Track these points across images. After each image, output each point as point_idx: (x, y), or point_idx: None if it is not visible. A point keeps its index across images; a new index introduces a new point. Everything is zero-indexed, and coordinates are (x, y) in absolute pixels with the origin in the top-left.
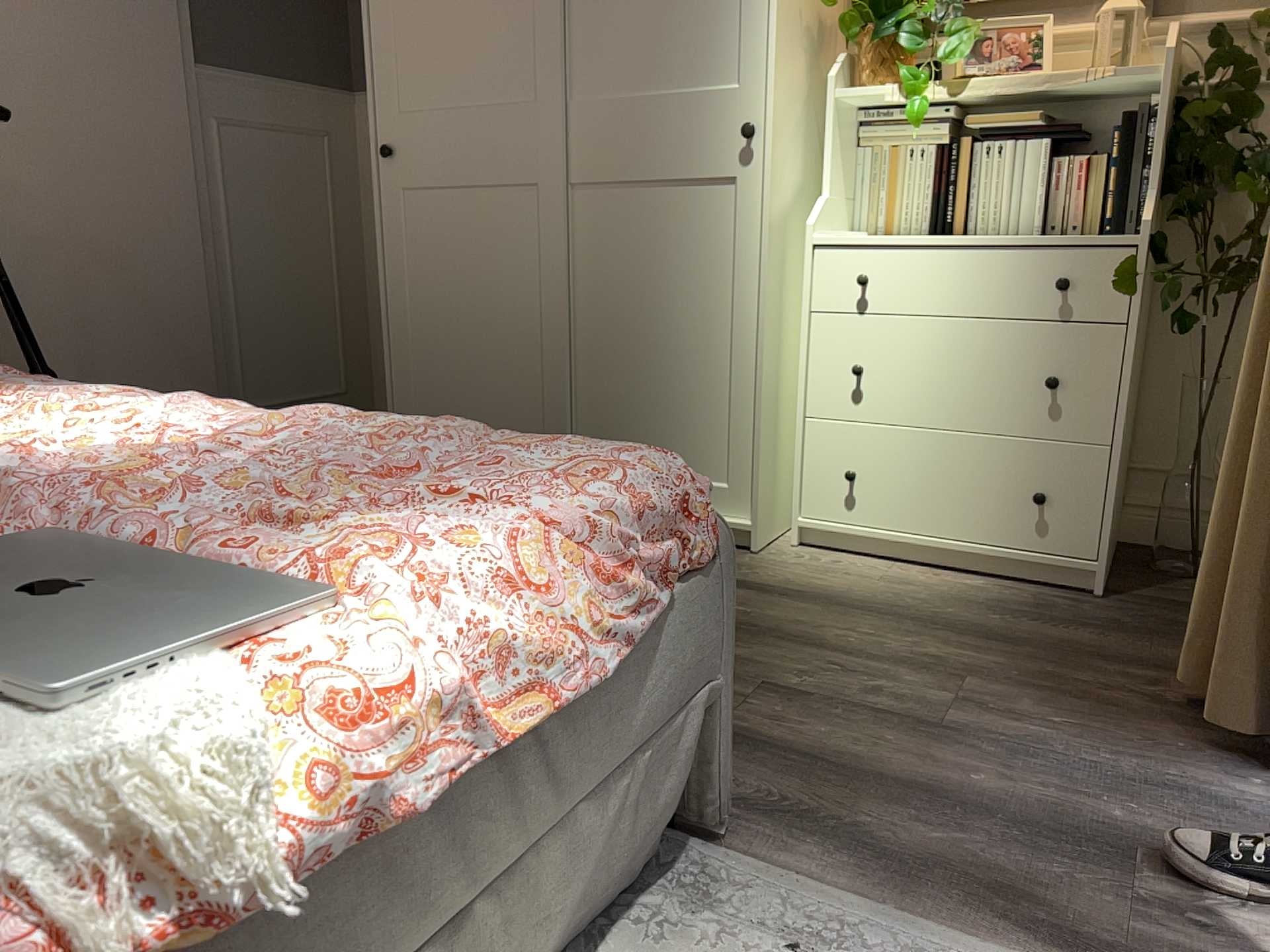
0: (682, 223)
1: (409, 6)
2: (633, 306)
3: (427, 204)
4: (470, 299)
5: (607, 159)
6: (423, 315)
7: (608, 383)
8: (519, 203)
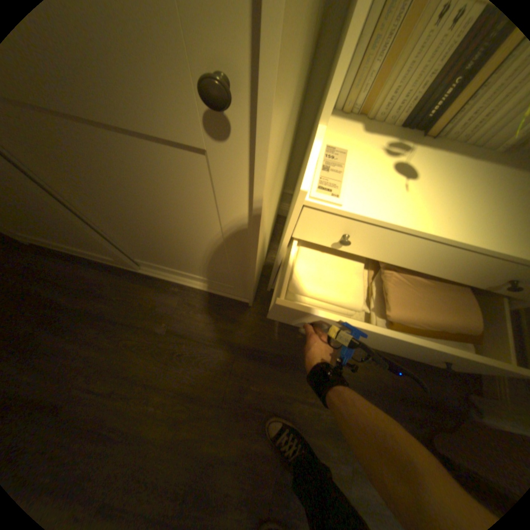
0: (141, 172)
1: None
2: (124, 214)
3: None
4: None
5: None
6: None
7: (132, 241)
8: None
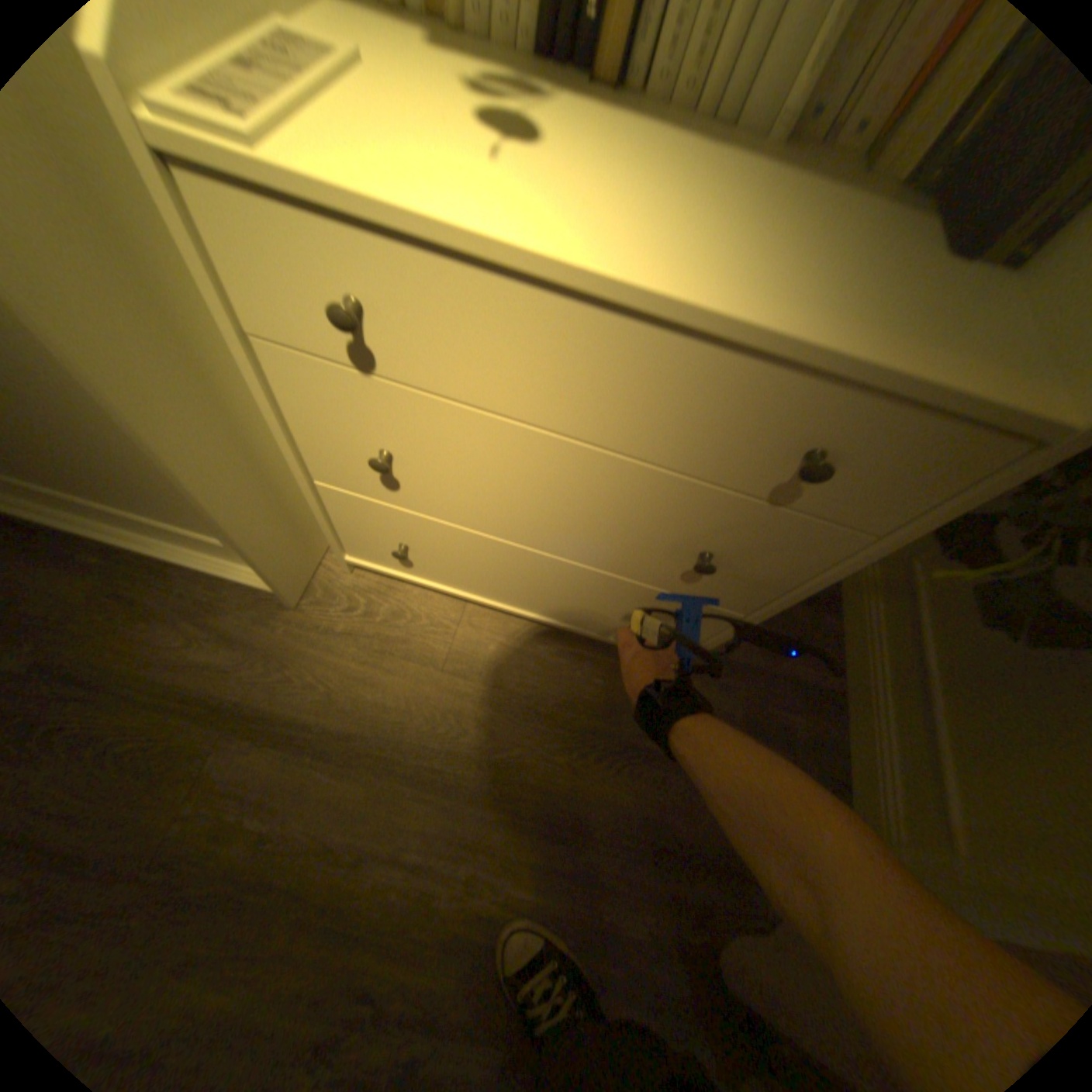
0: None
1: None
2: None
3: None
4: None
5: None
6: None
7: None
8: None
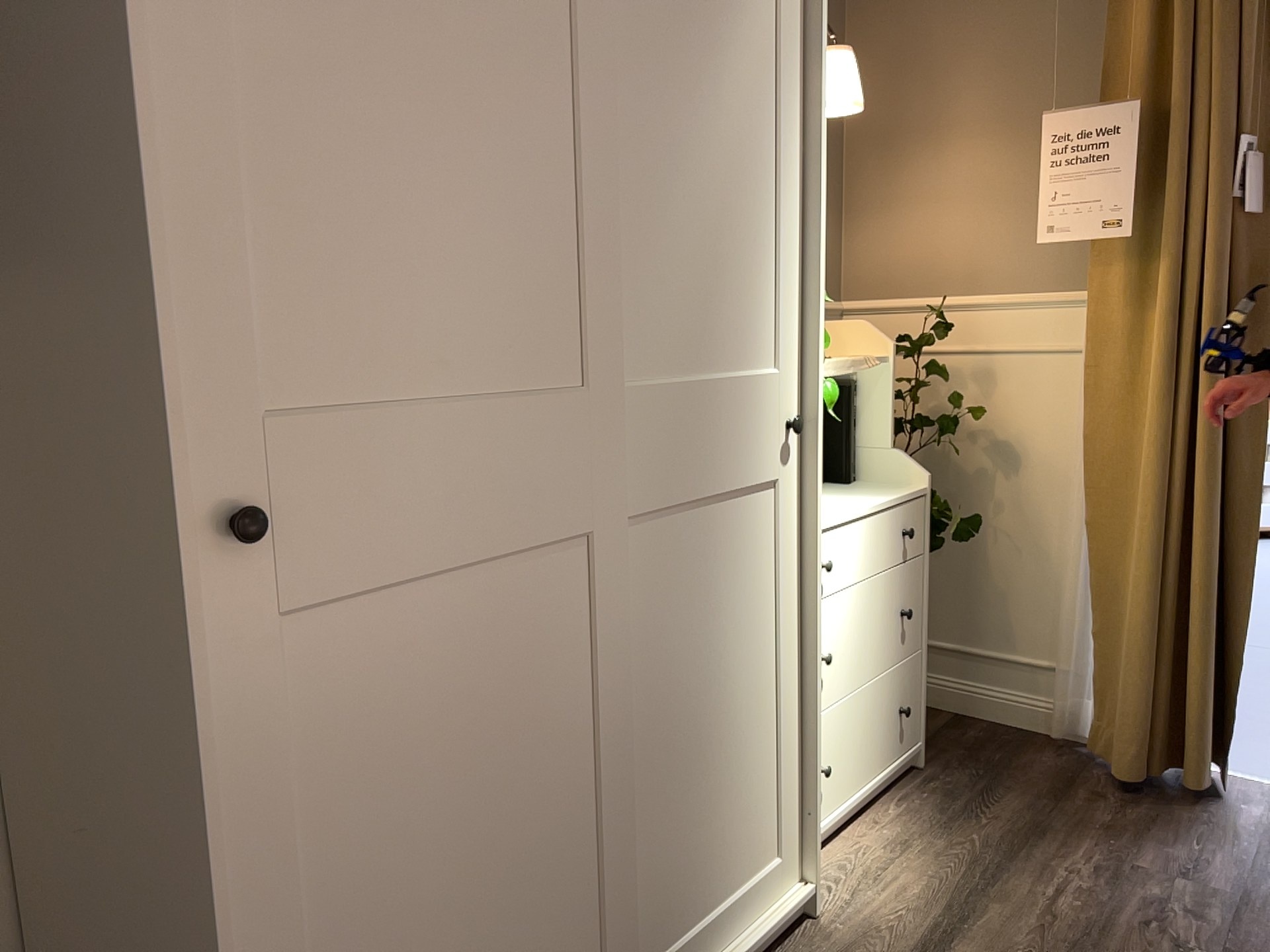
0: (736, 546)
1: (296, 128)
2: (691, 682)
3: (351, 628)
4: (464, 804)
5: (664, 472)
6: (340, 911)
7: (665, 817)
8: (557, 571)
